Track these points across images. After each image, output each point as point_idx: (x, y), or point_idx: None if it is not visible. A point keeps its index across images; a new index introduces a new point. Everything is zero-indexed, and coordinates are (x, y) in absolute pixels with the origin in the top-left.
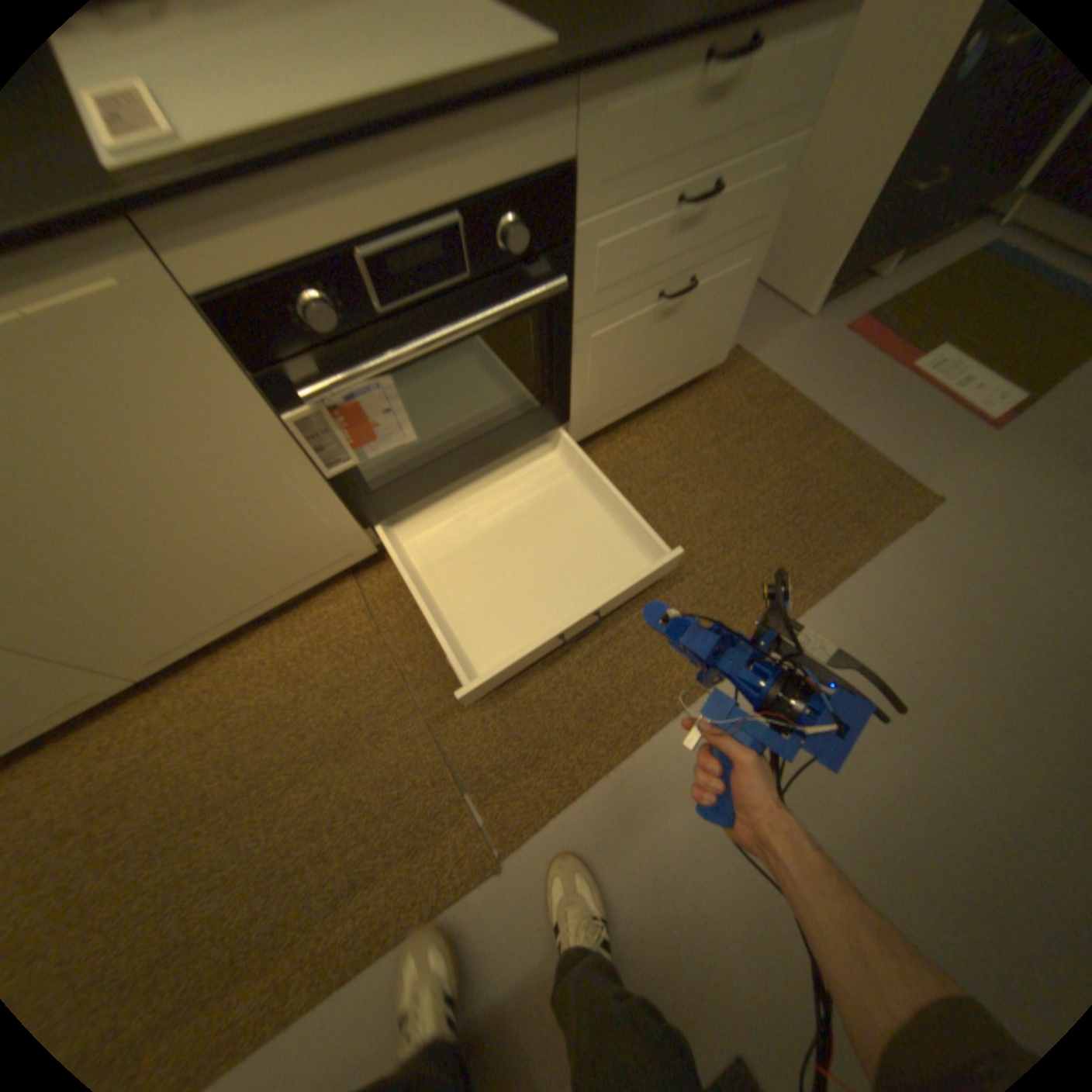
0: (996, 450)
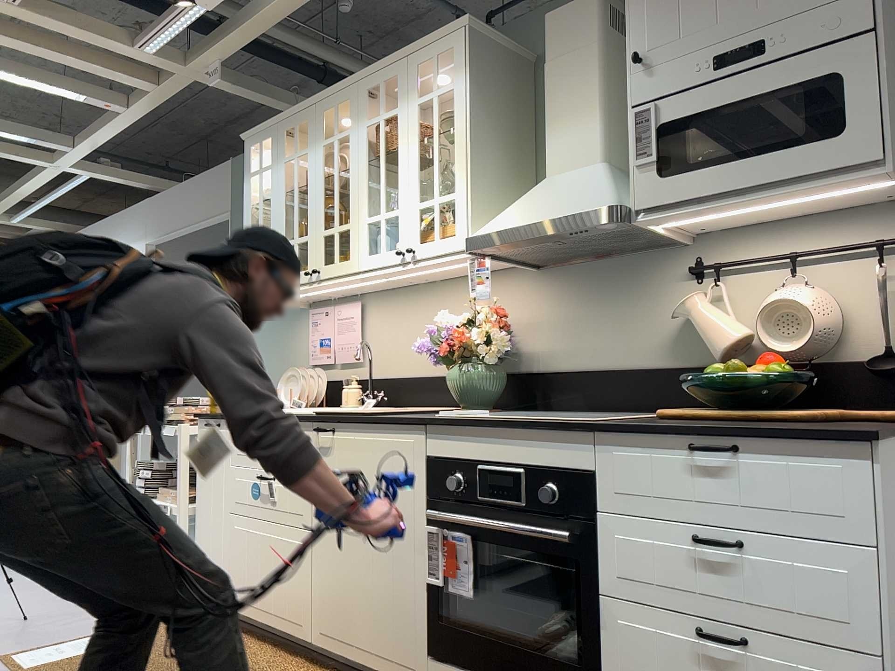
0: None
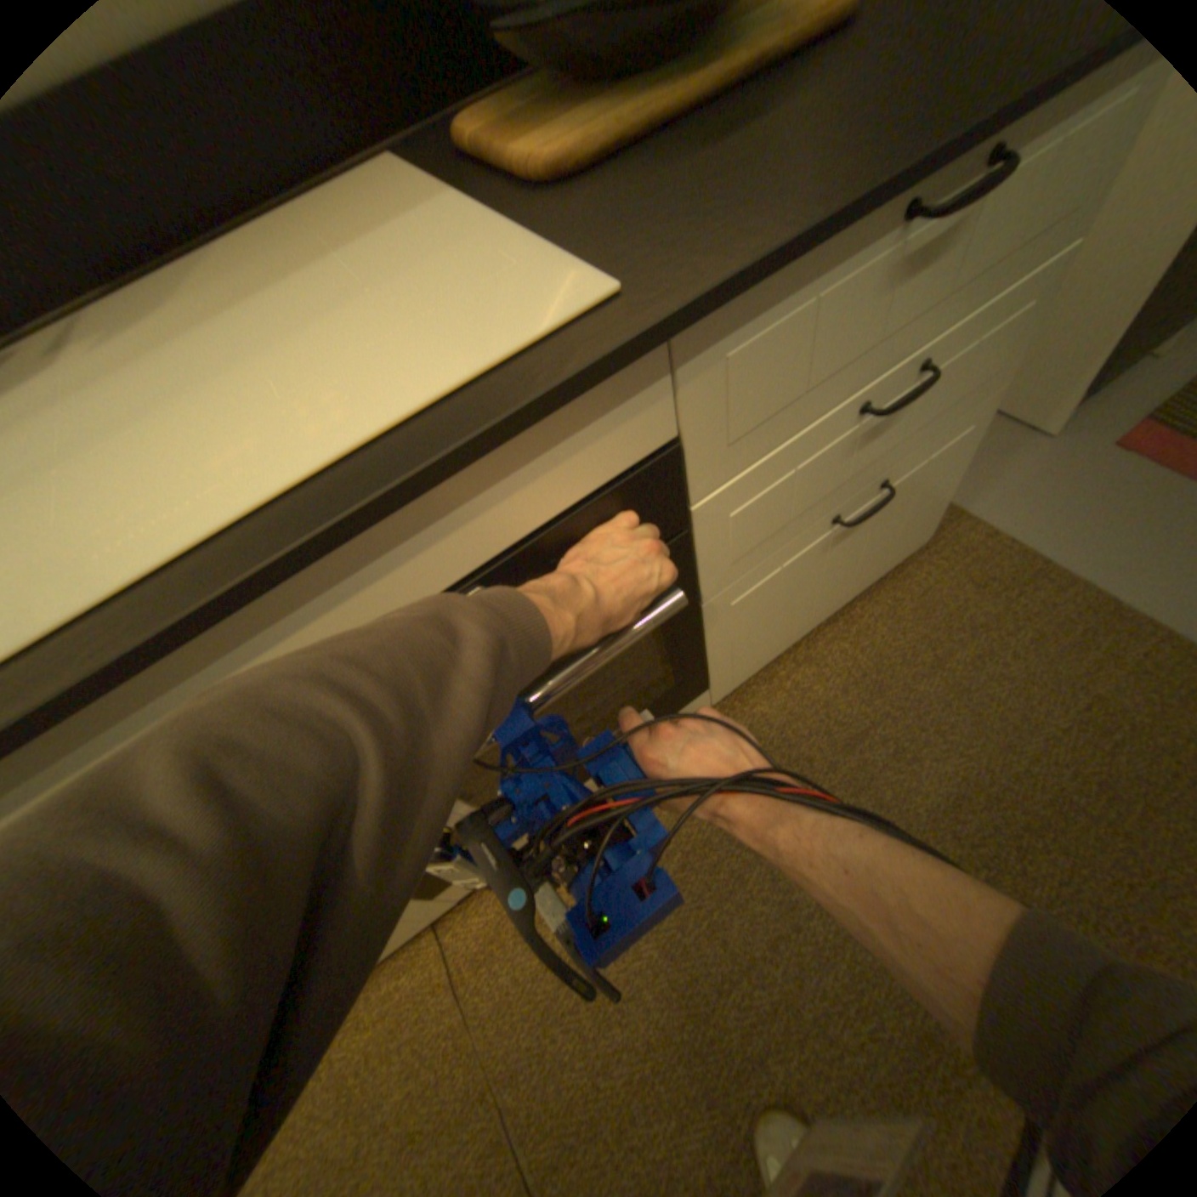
0: None
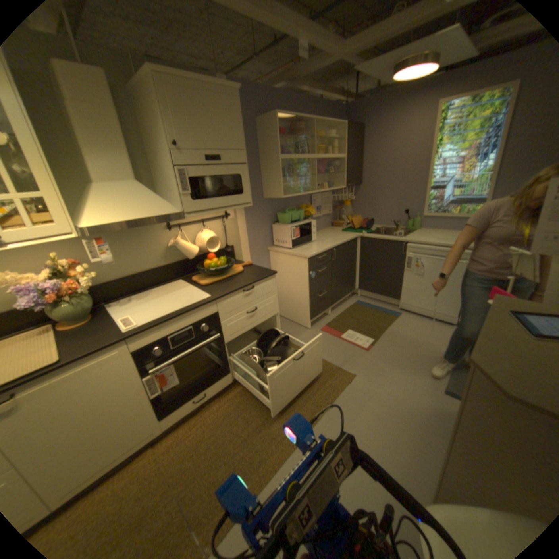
0: (368, 358)
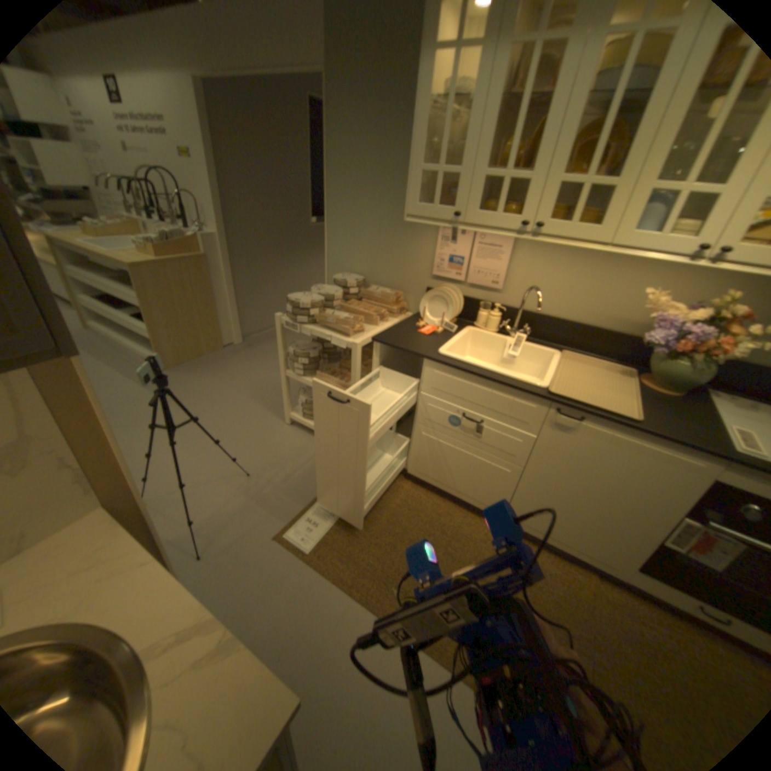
0: None
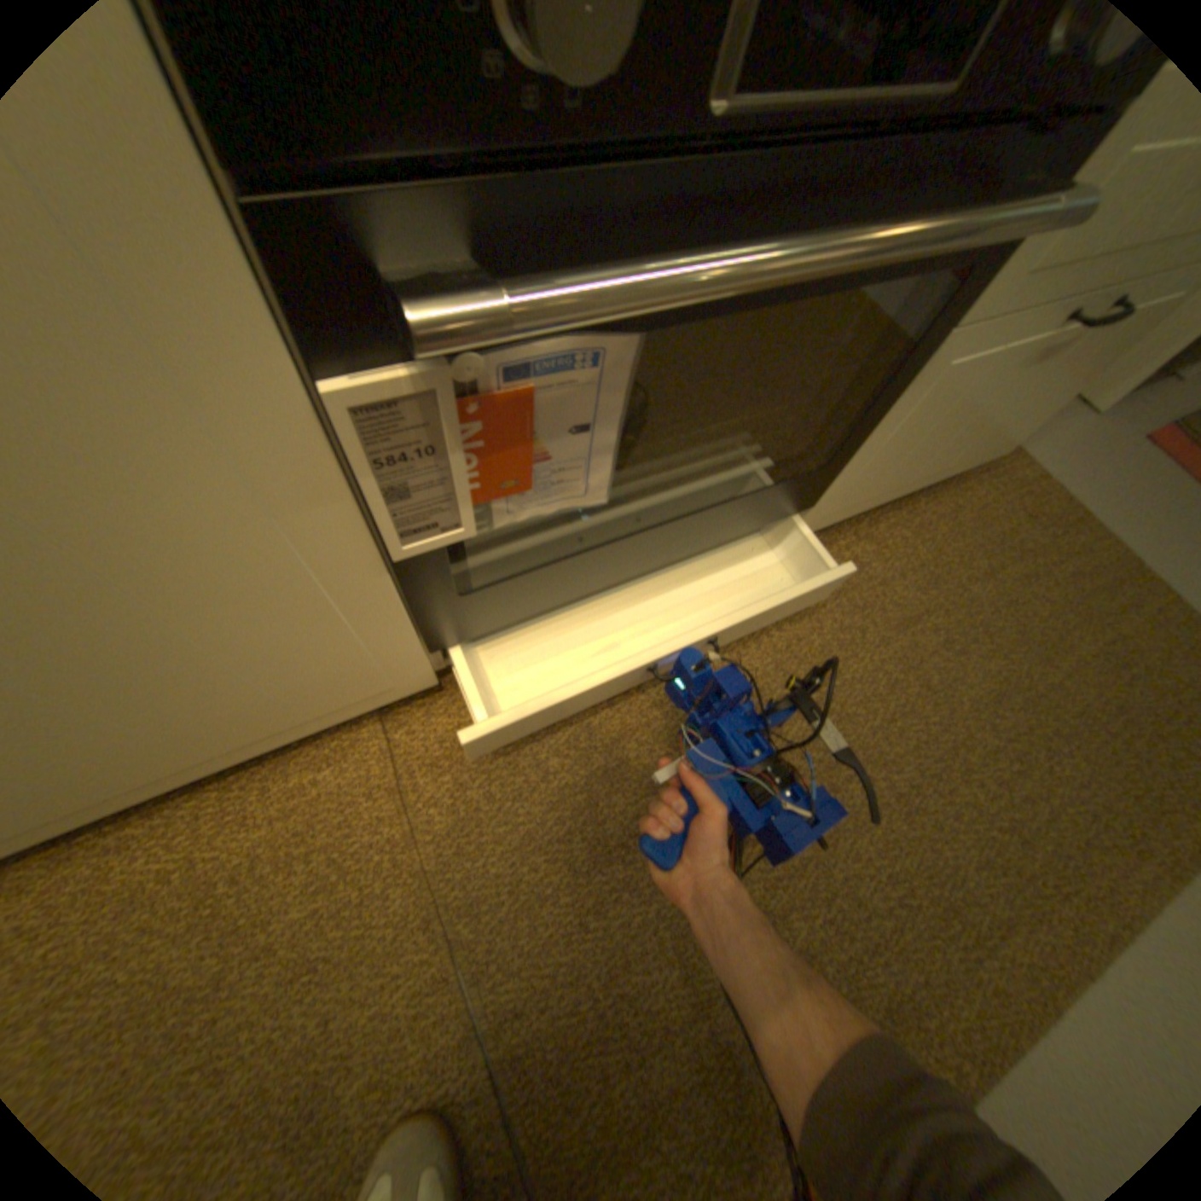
0: None
